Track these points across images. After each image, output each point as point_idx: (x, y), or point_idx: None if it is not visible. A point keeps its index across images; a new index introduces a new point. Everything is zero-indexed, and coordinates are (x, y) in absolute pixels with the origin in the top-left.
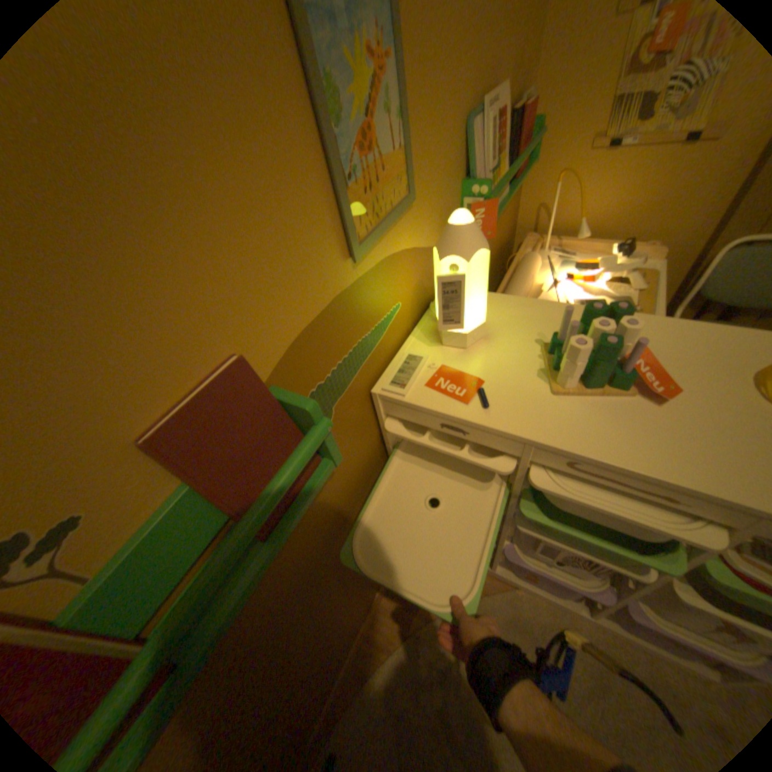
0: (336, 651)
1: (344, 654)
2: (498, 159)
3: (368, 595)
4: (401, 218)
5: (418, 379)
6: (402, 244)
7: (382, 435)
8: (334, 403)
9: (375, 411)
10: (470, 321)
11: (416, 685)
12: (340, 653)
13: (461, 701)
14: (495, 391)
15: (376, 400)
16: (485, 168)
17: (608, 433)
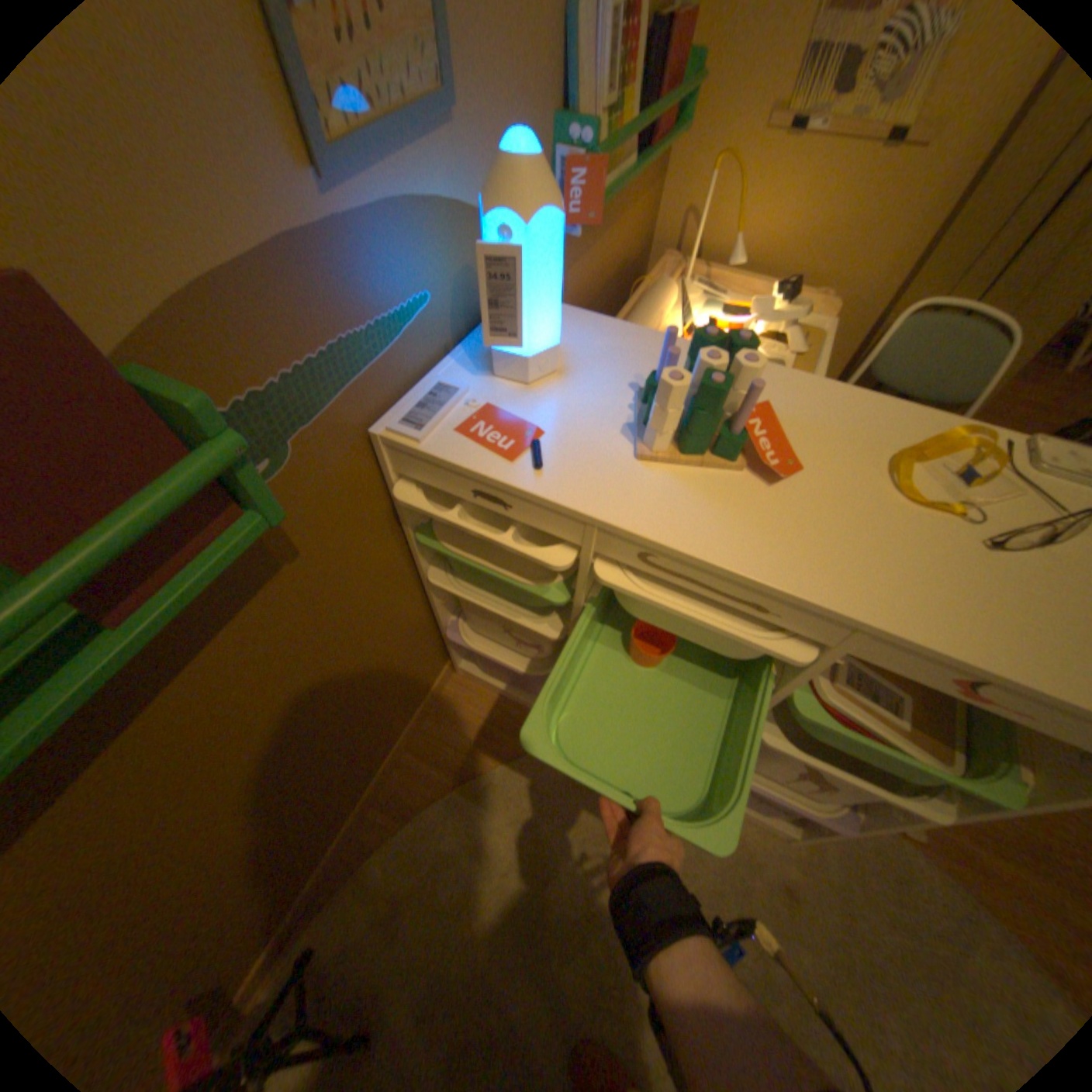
0: (321, 819)
1: (336, 824)
2: (620, 94)
3: (378, 746)
4: (426, 132)
5: (446, 420)
6: (430, 184)
7: (396, 510)
8: (291, 435)
9: (382, 469)
10: (535, 338)
11: (438, 860)
12: (329, 822)
13: (495, 876)
14: (557, 448)
15: (378, 447)
16: (596, 102)
17: (696, 515)
